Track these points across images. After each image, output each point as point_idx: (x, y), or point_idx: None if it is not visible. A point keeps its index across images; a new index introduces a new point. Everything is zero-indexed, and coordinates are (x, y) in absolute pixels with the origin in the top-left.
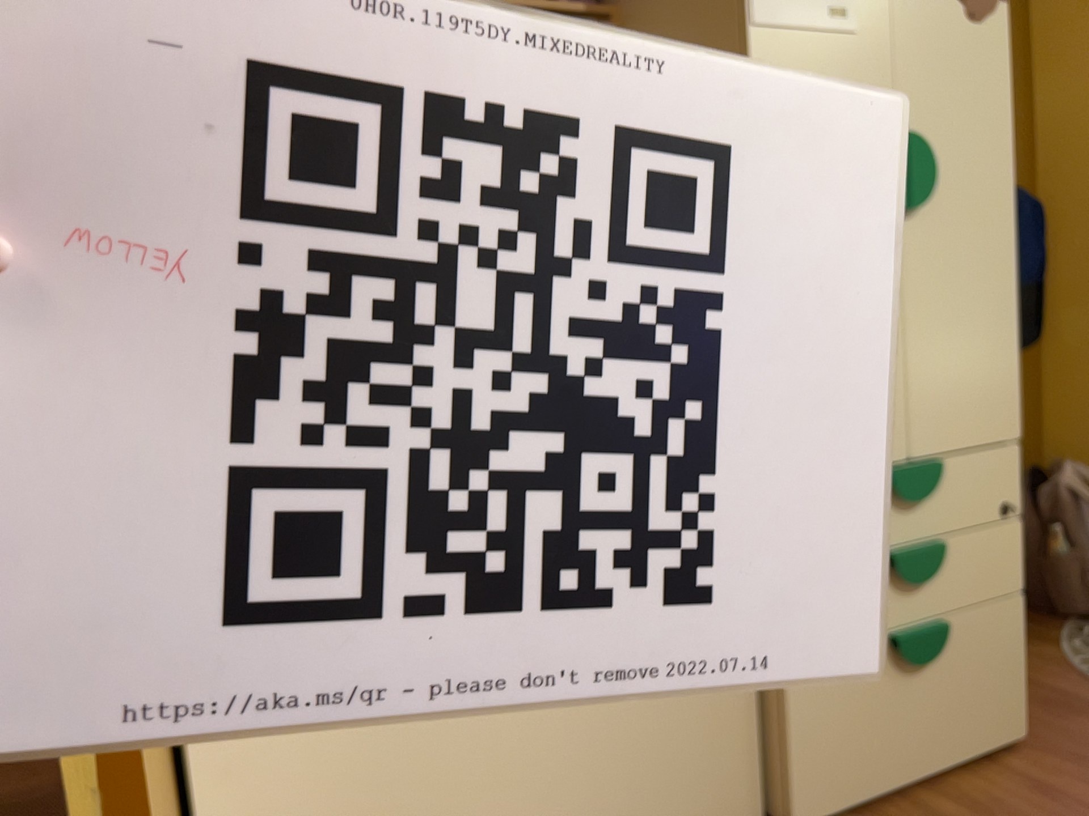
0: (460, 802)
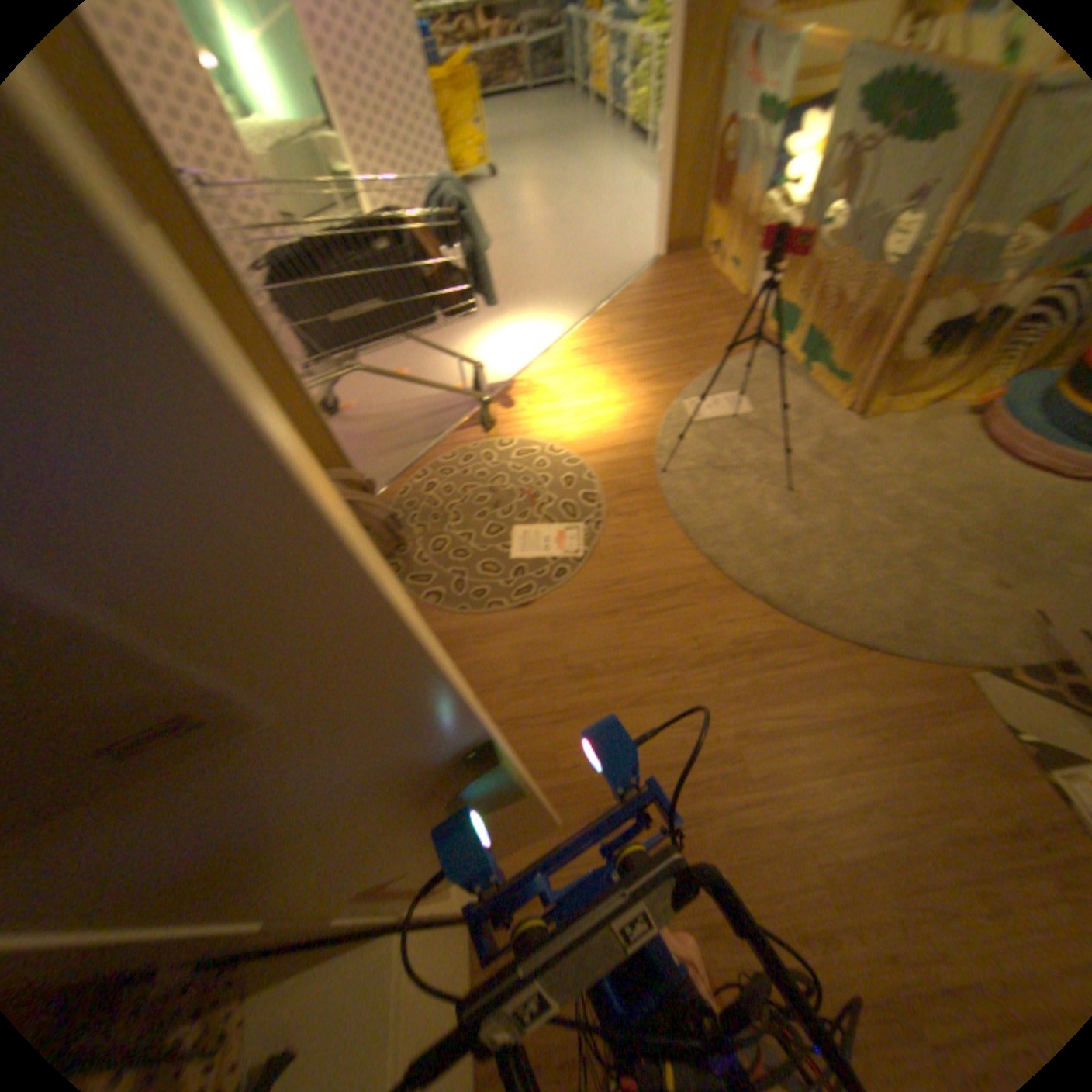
0: None
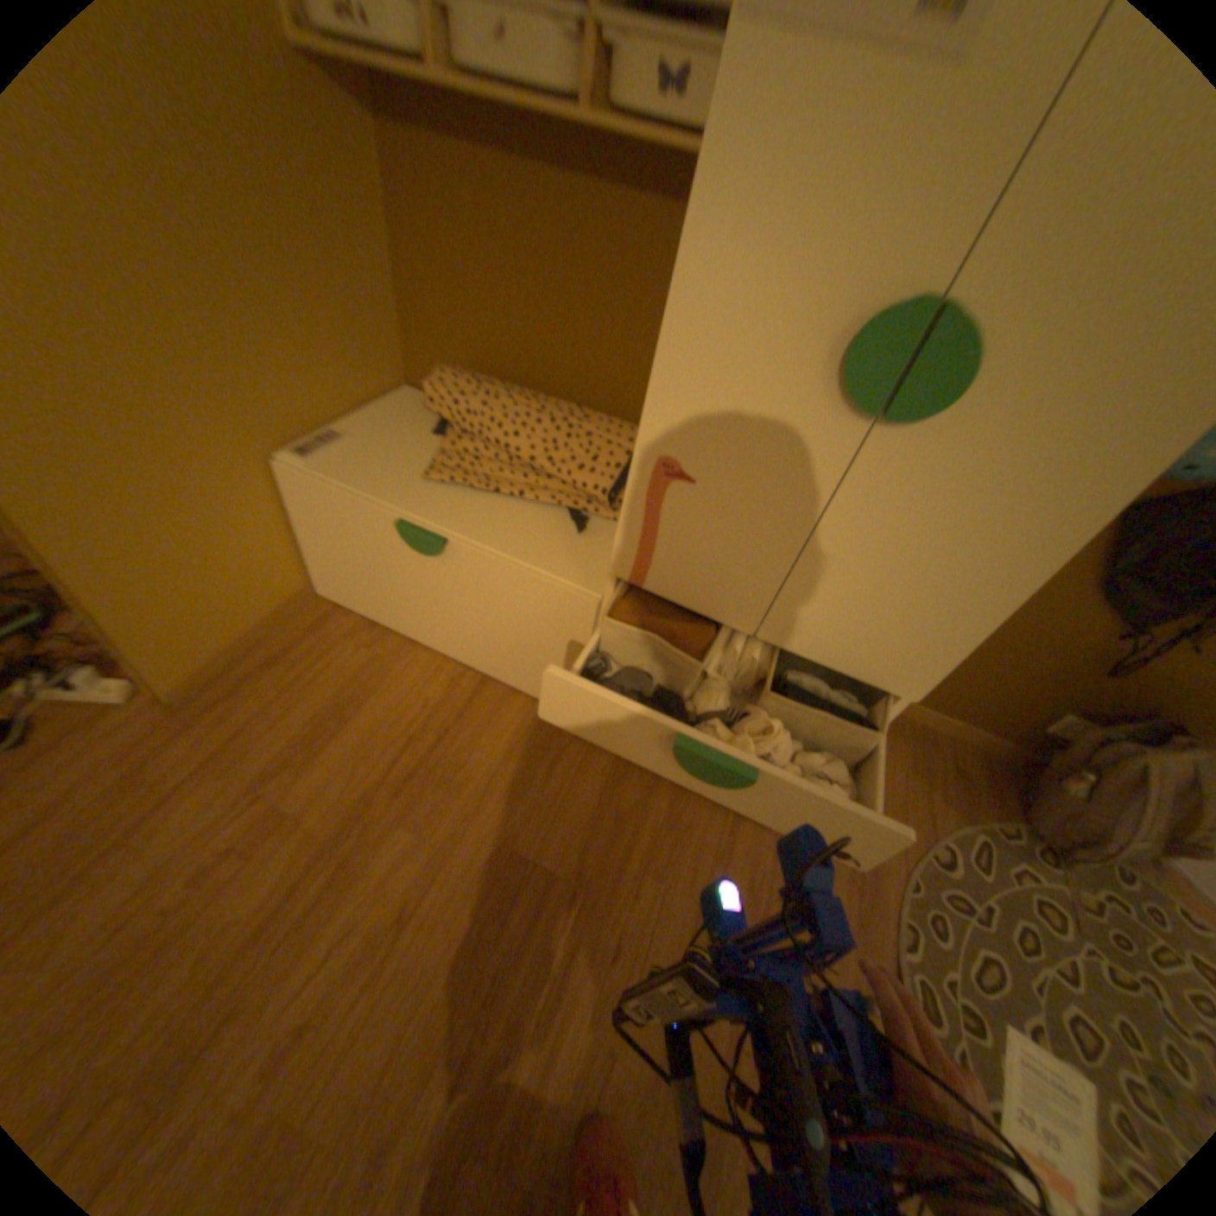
0: (405, 588)
